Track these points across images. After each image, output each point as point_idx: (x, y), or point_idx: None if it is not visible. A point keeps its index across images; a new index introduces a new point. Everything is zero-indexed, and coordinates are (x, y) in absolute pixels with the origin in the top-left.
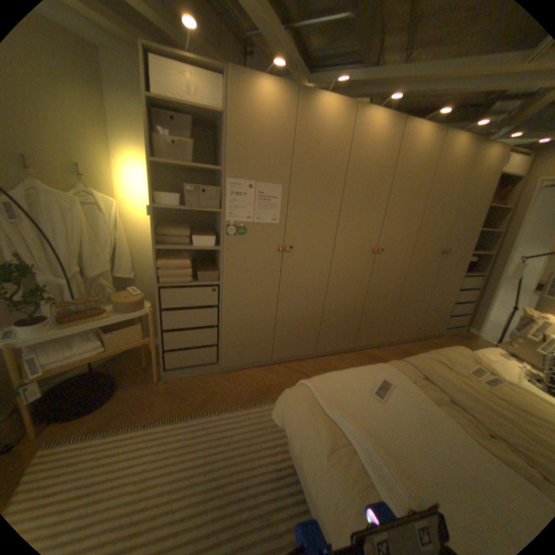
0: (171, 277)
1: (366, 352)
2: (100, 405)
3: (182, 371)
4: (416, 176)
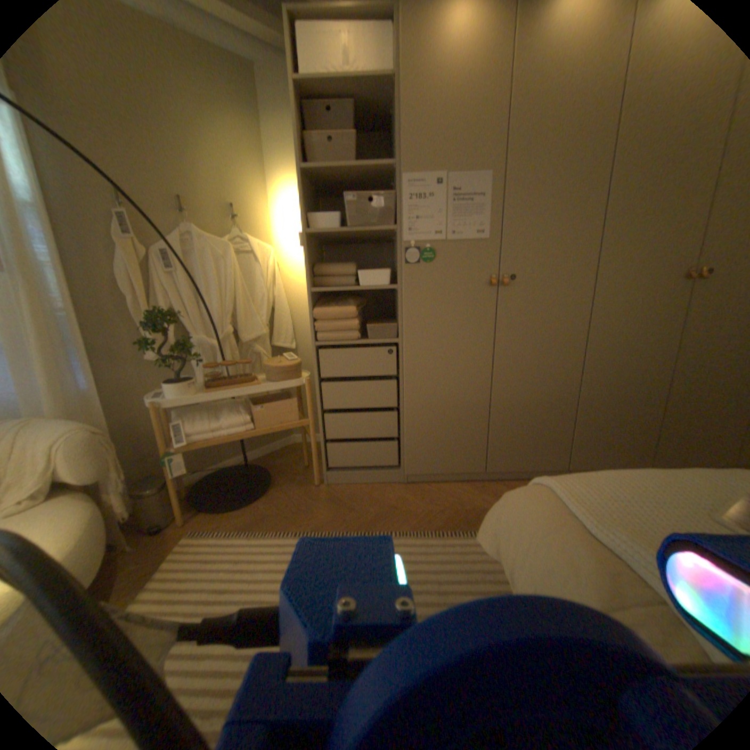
0: (331, 330)
1: None
2: (250, 499)
3: (349, 471)
4: None
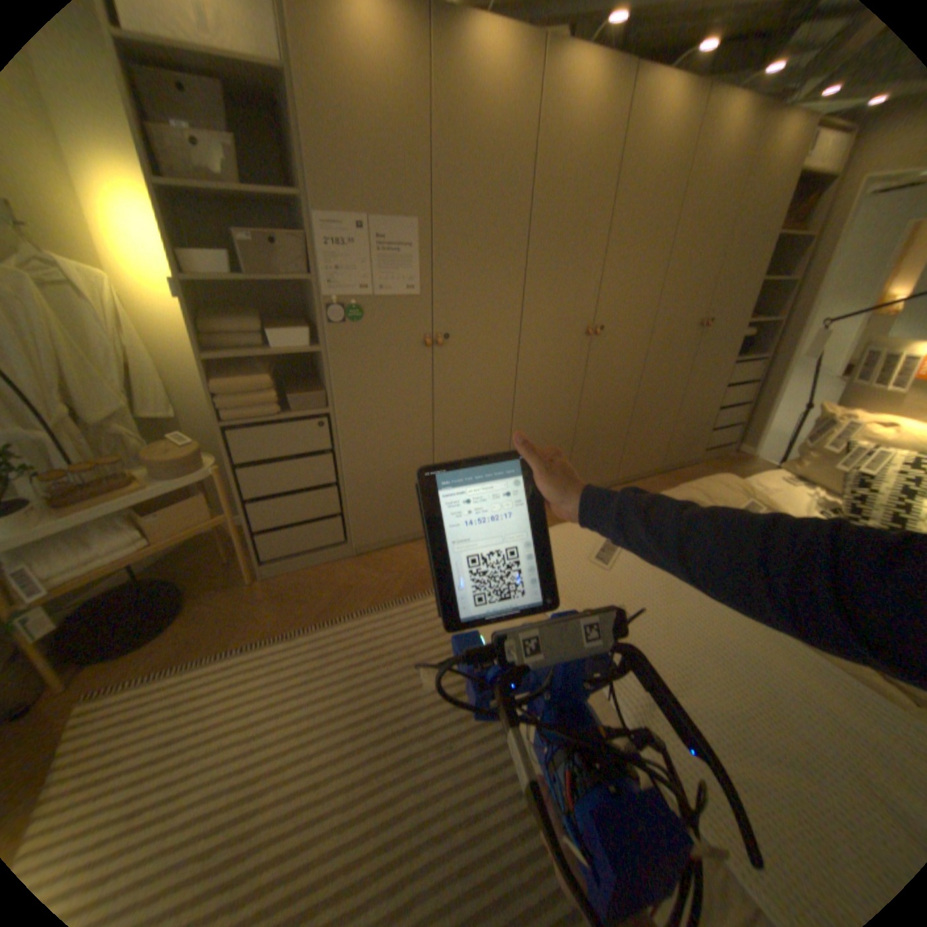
0: (241, 408)
1: None
2: (163, 629)
3: (289, 561)
4: (656, 185)
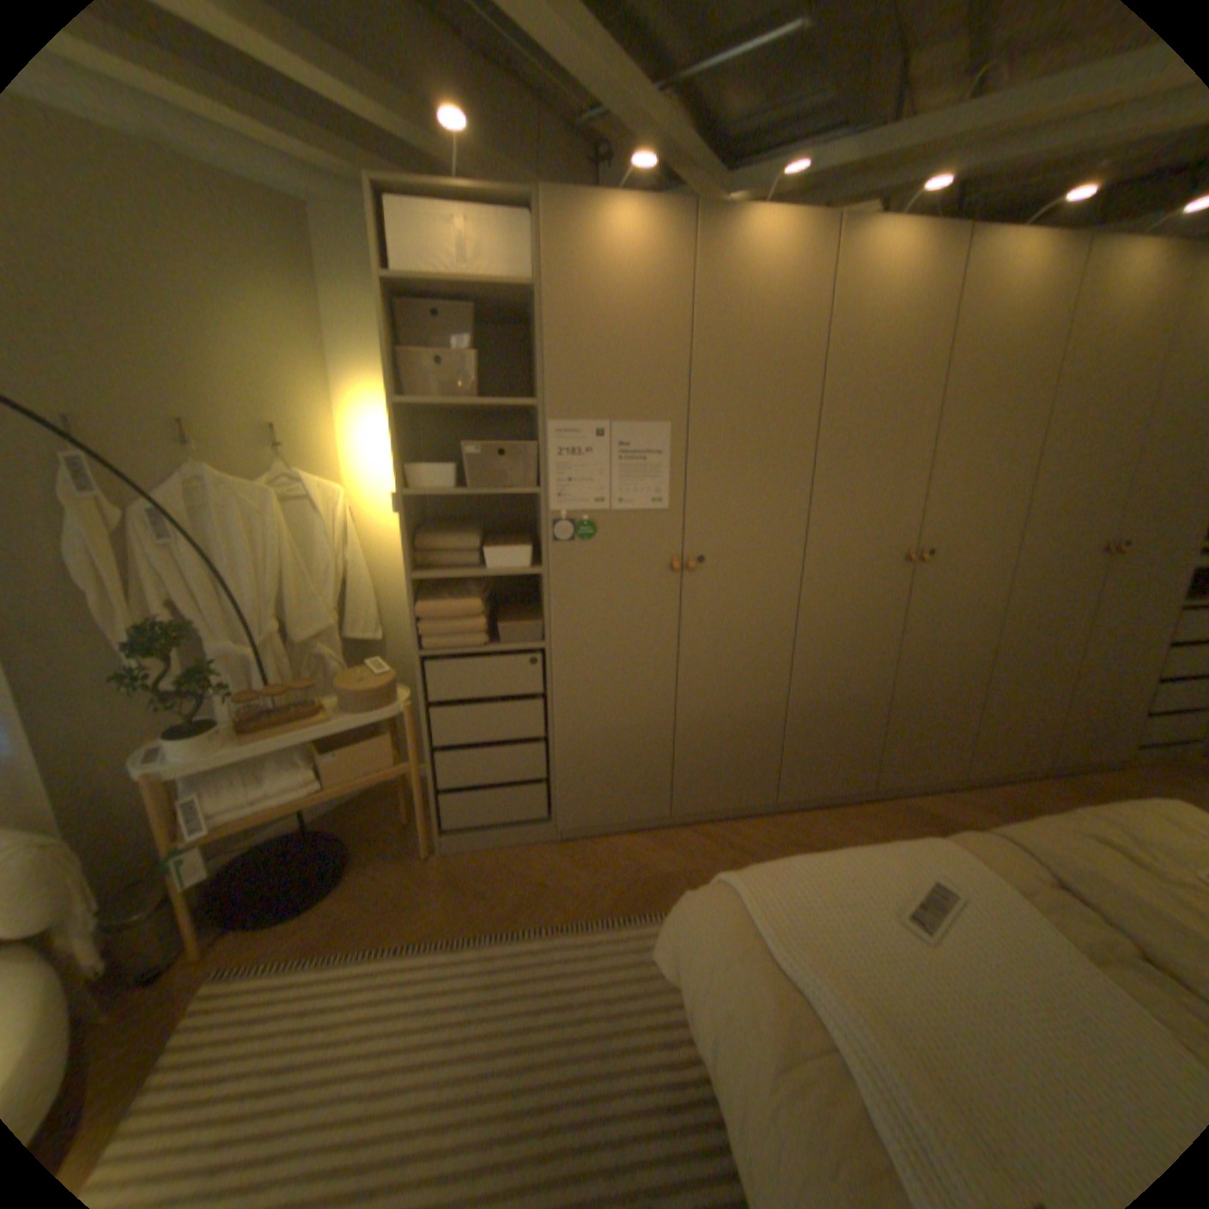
0: (445, 636)
1: (908, 805)
2: (317, 901)
3: (476, 836)
4: (1011, 364)
